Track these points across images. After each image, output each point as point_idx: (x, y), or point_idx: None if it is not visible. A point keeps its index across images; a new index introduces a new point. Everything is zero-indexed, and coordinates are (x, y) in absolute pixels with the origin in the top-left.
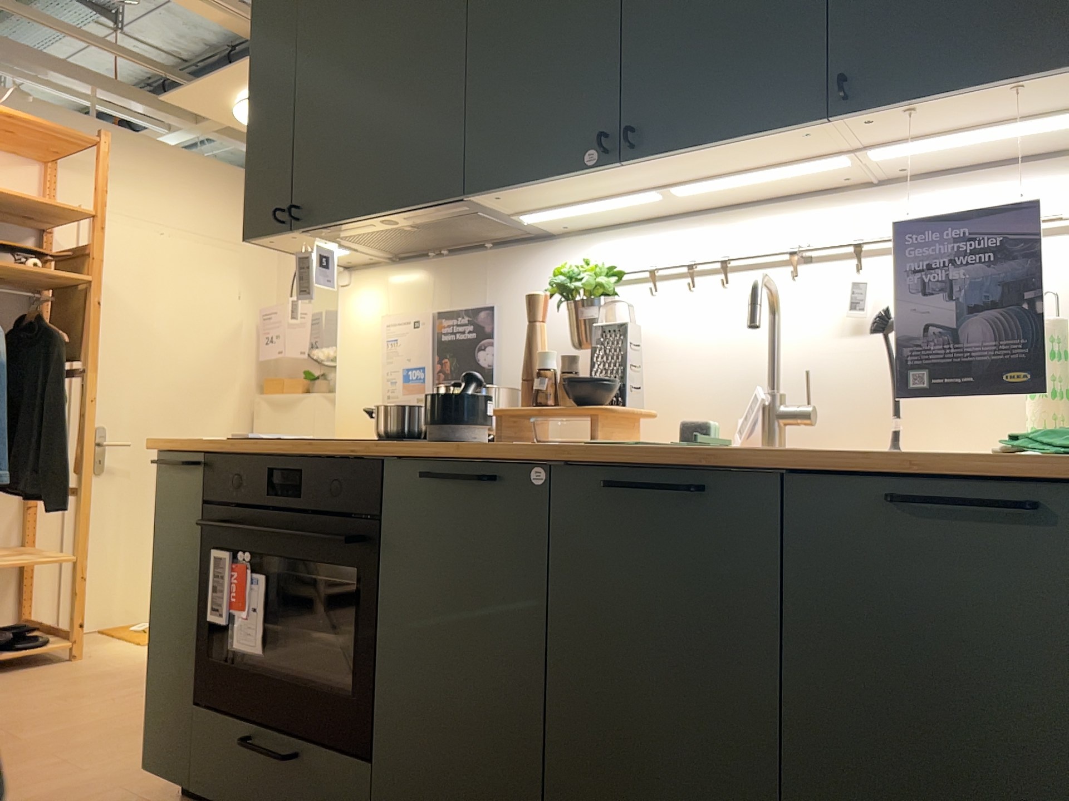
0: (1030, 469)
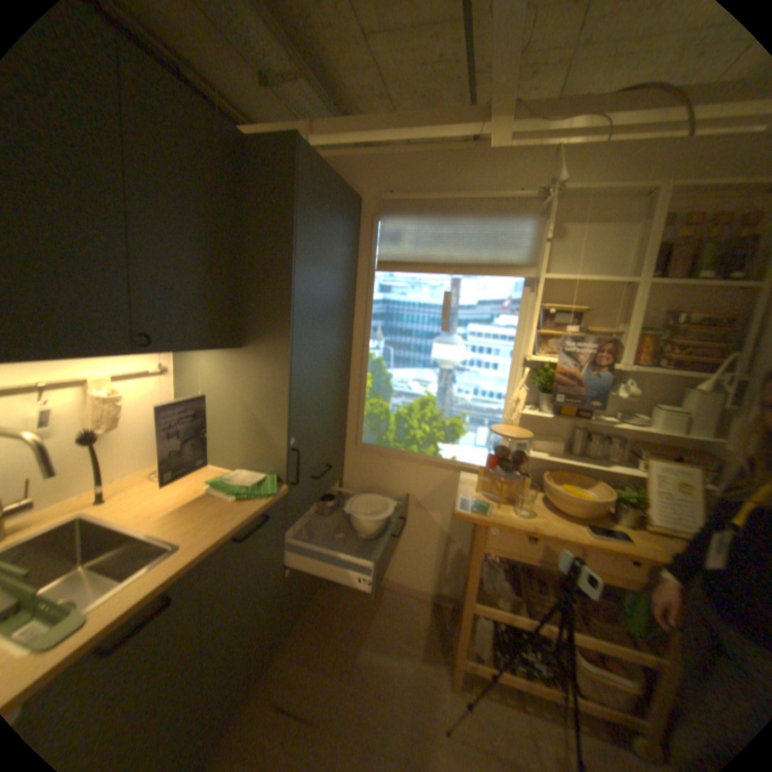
0: (259, 506)
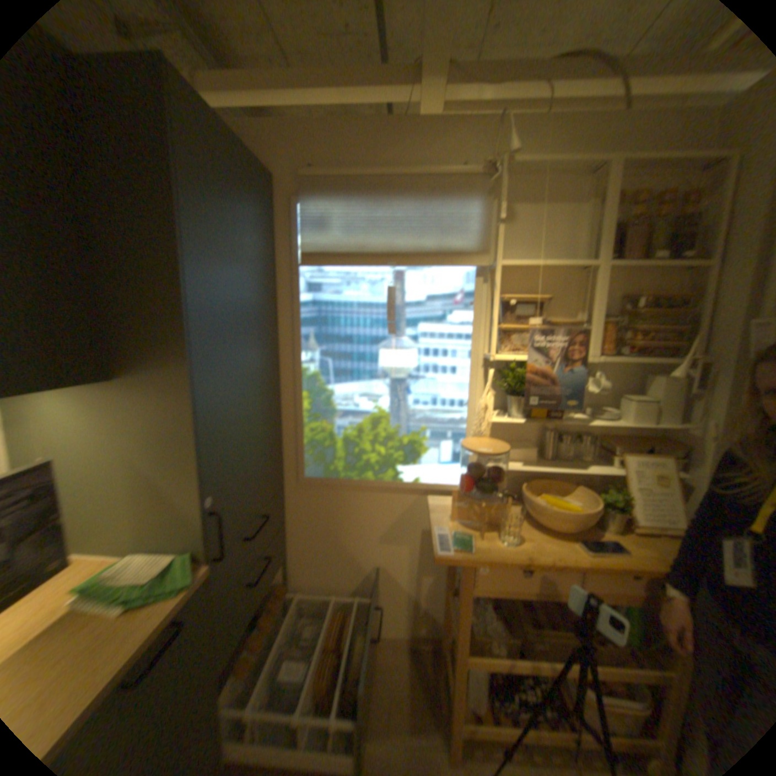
0: (162, 615)
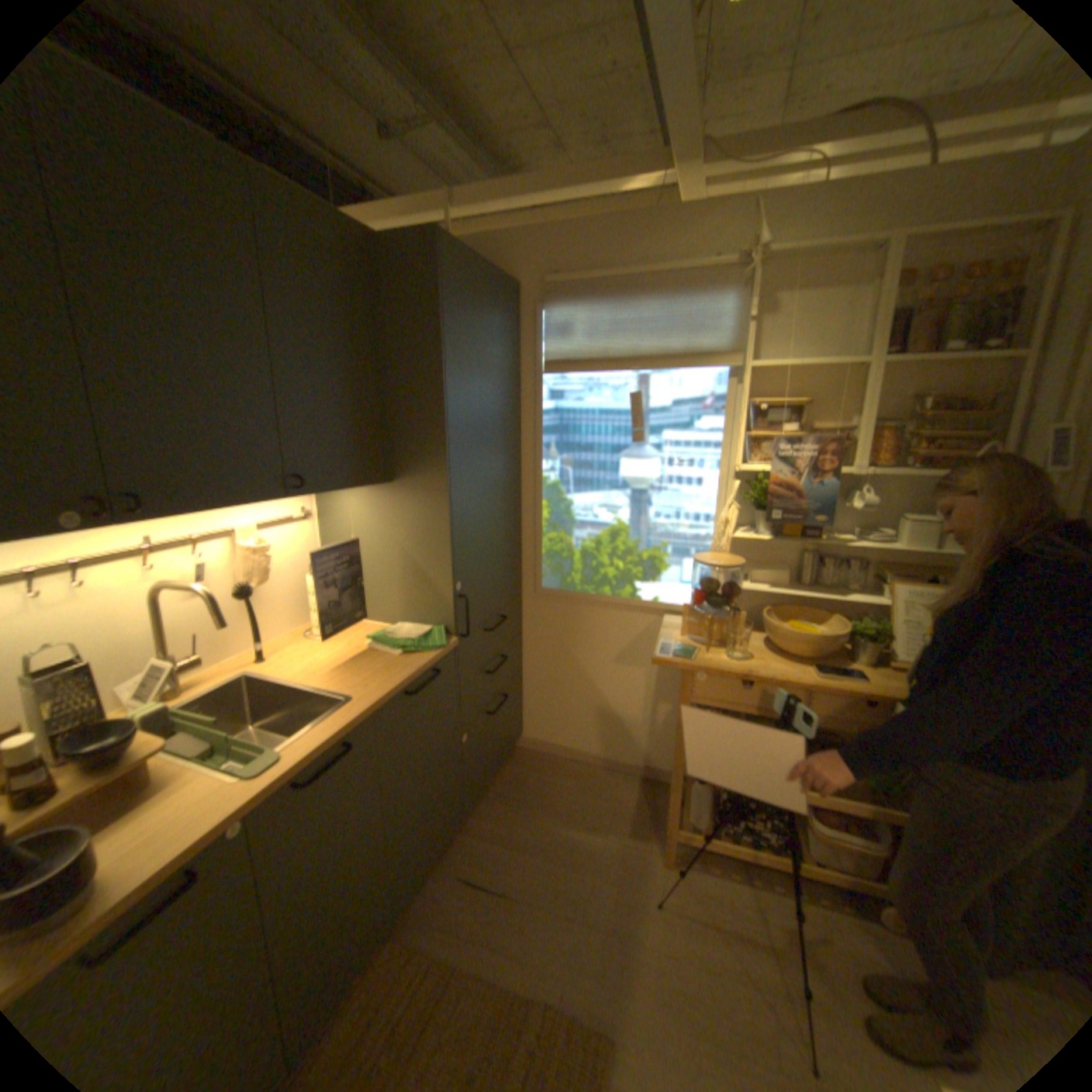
0: (428, 660)
